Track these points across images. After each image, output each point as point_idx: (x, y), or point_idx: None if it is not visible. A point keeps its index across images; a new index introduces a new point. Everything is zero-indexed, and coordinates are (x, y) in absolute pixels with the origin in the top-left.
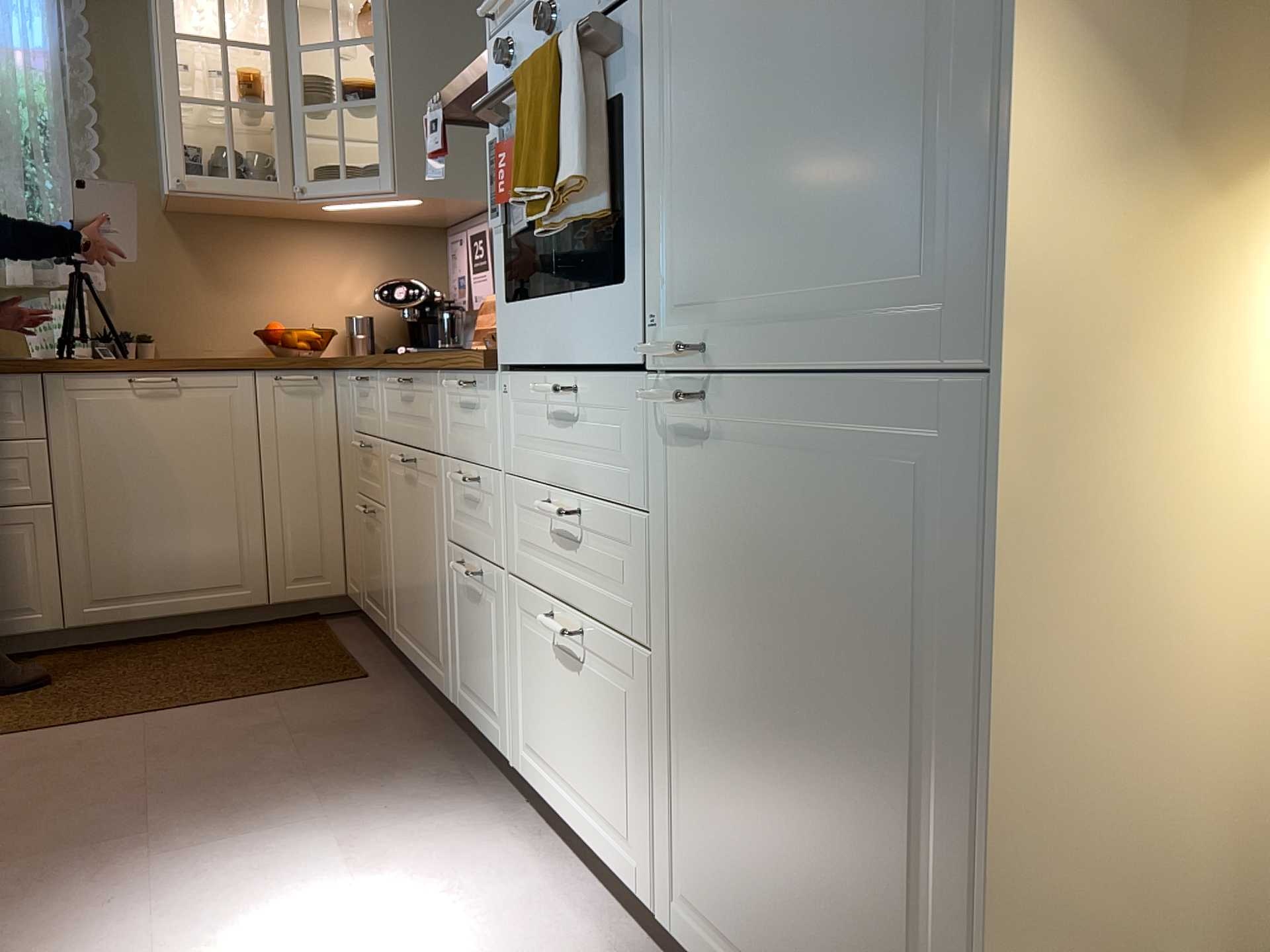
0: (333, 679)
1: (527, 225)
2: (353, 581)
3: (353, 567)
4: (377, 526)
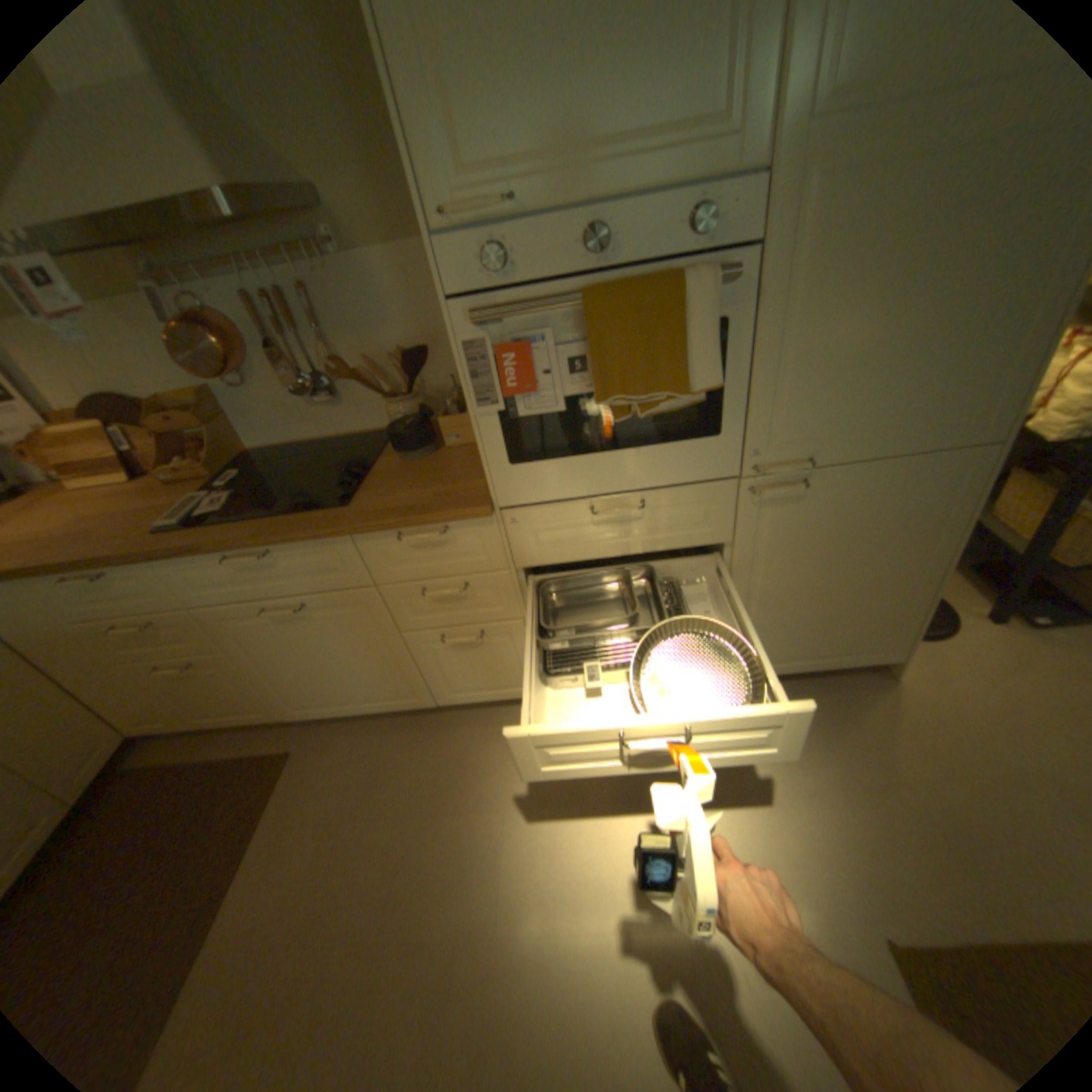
0: (268, 778)
1: (551, 409)
2: (143, 723)
3: (139, 715)
4: (204, 670)
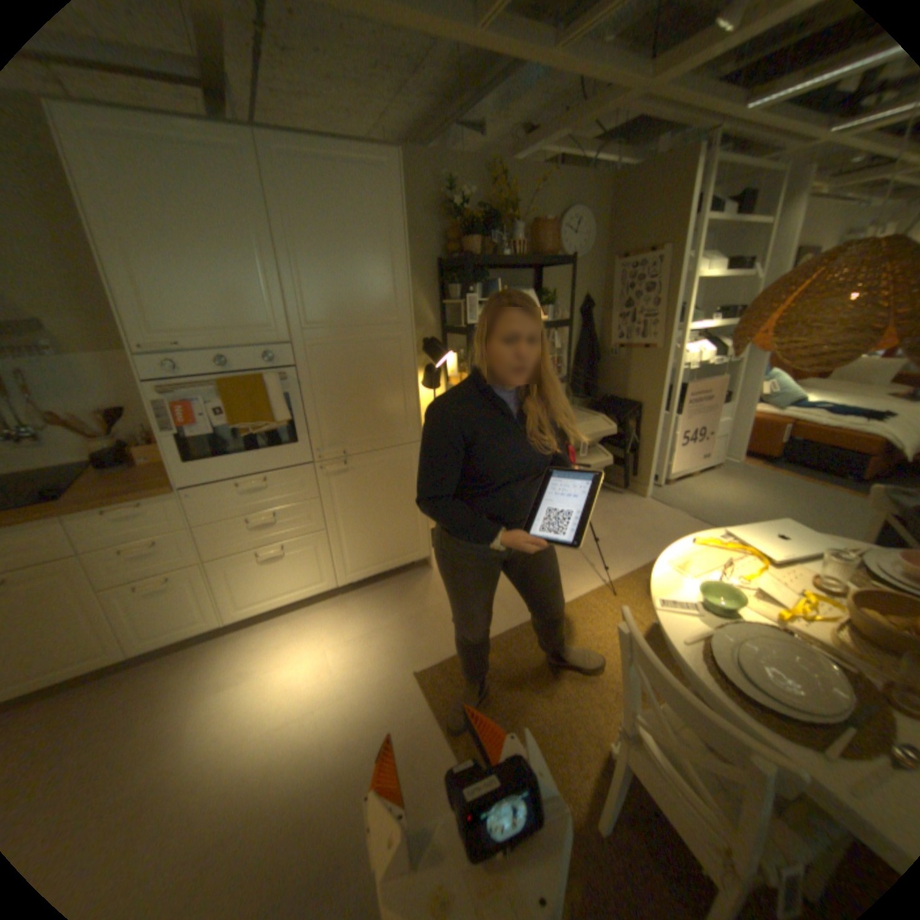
0: None
1: (203, 433)
2: None
3: None
4: None
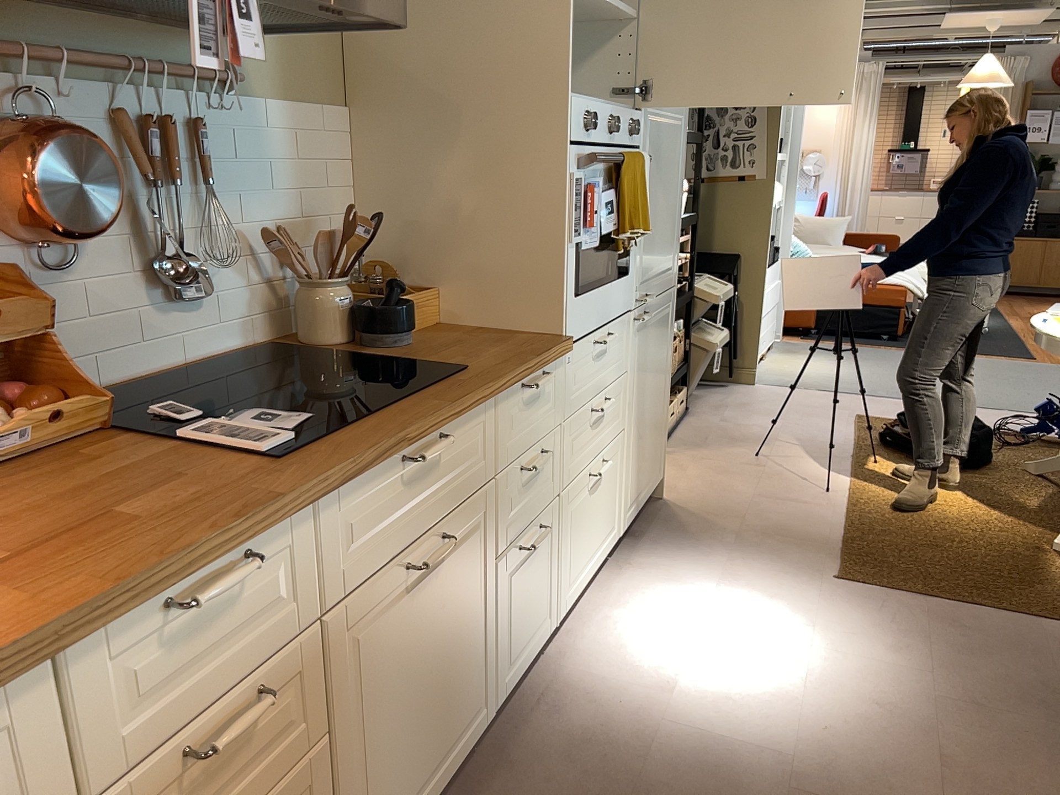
0: None
1: (595, 244)
2: None
3: None
4: None
